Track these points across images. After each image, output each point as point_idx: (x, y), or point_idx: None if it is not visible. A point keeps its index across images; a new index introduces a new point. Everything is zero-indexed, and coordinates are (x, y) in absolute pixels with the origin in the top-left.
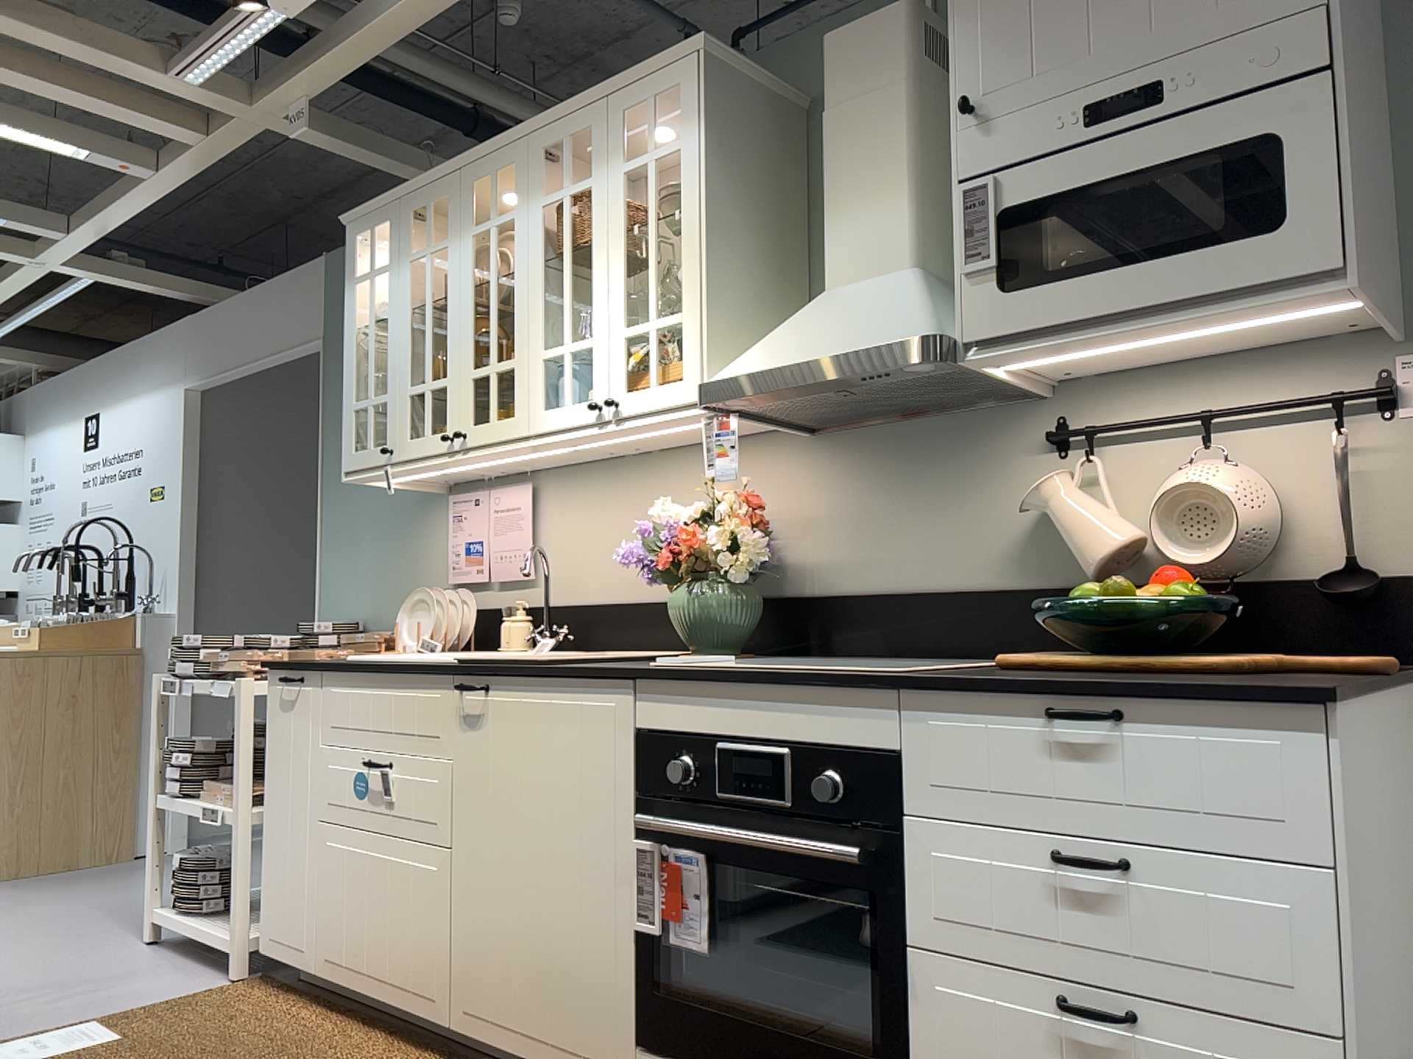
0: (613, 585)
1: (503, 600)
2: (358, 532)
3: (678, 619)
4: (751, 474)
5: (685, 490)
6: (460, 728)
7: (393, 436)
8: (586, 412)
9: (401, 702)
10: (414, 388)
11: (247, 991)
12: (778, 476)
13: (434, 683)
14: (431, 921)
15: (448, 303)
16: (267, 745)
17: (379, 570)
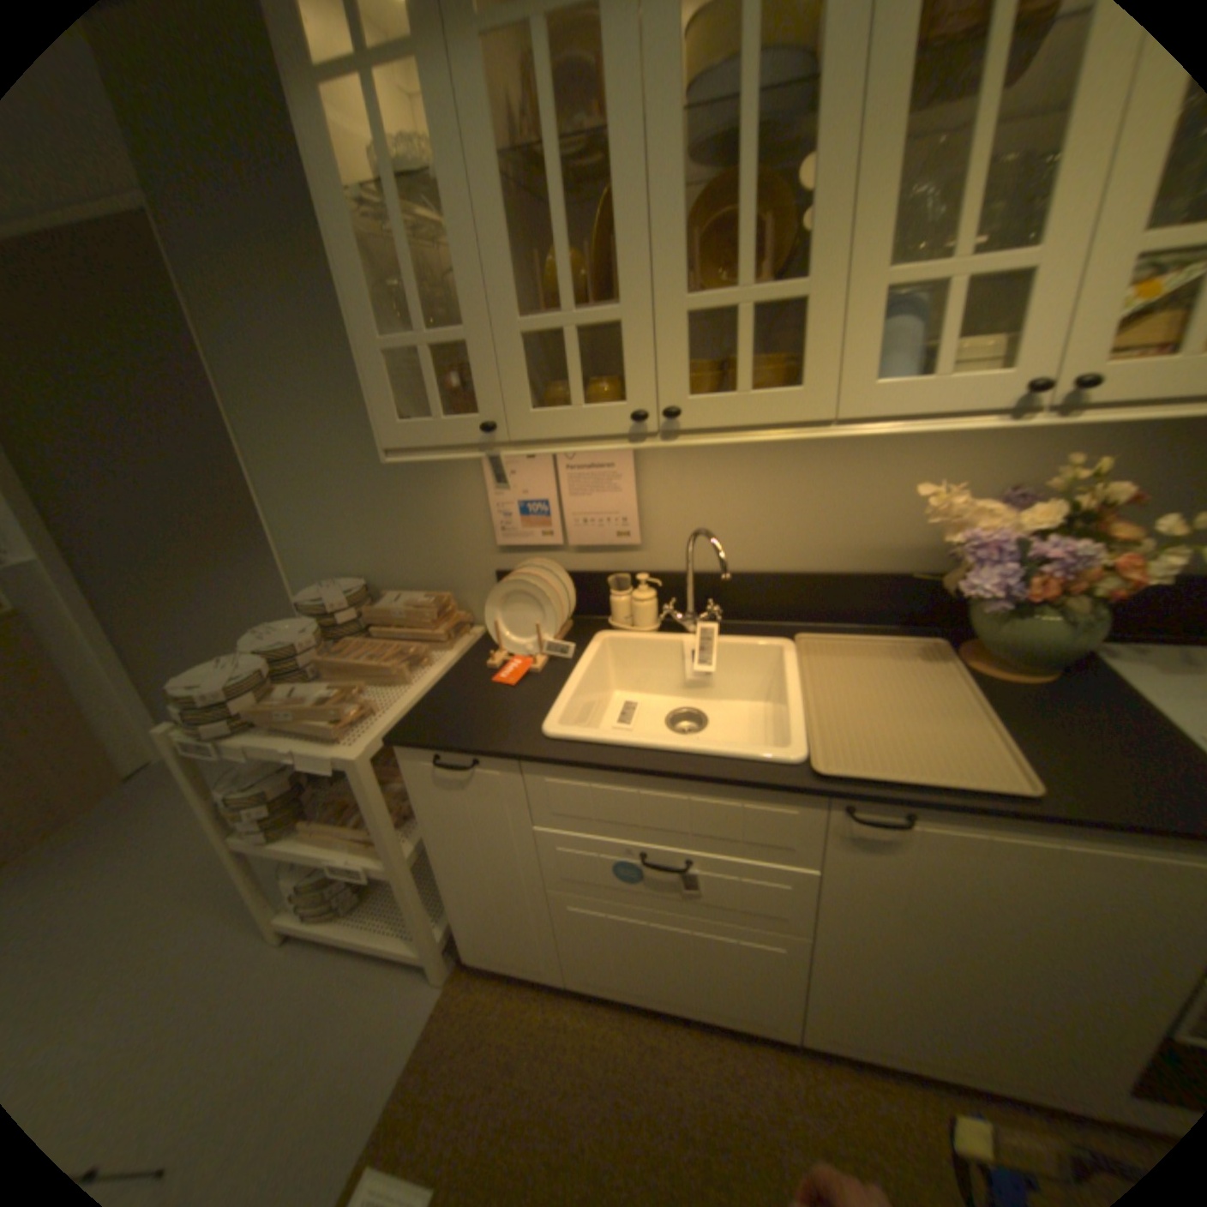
0: (769, 554)
1: (589, 562)
2: (320, 480)
3: (1019, 643)
4: (1047, 444)
5: (901, 451)
6: (848, 849)
7: (493, 401)
8: (1001, 391)
9: (710, 810)
10: (534, 320)
11: (471, 1003)
12: (1067, 443)
13: (789, 801)
14: (776, 986)
15: (610, 142)
16: (420, 816)
17: (370, 524)
